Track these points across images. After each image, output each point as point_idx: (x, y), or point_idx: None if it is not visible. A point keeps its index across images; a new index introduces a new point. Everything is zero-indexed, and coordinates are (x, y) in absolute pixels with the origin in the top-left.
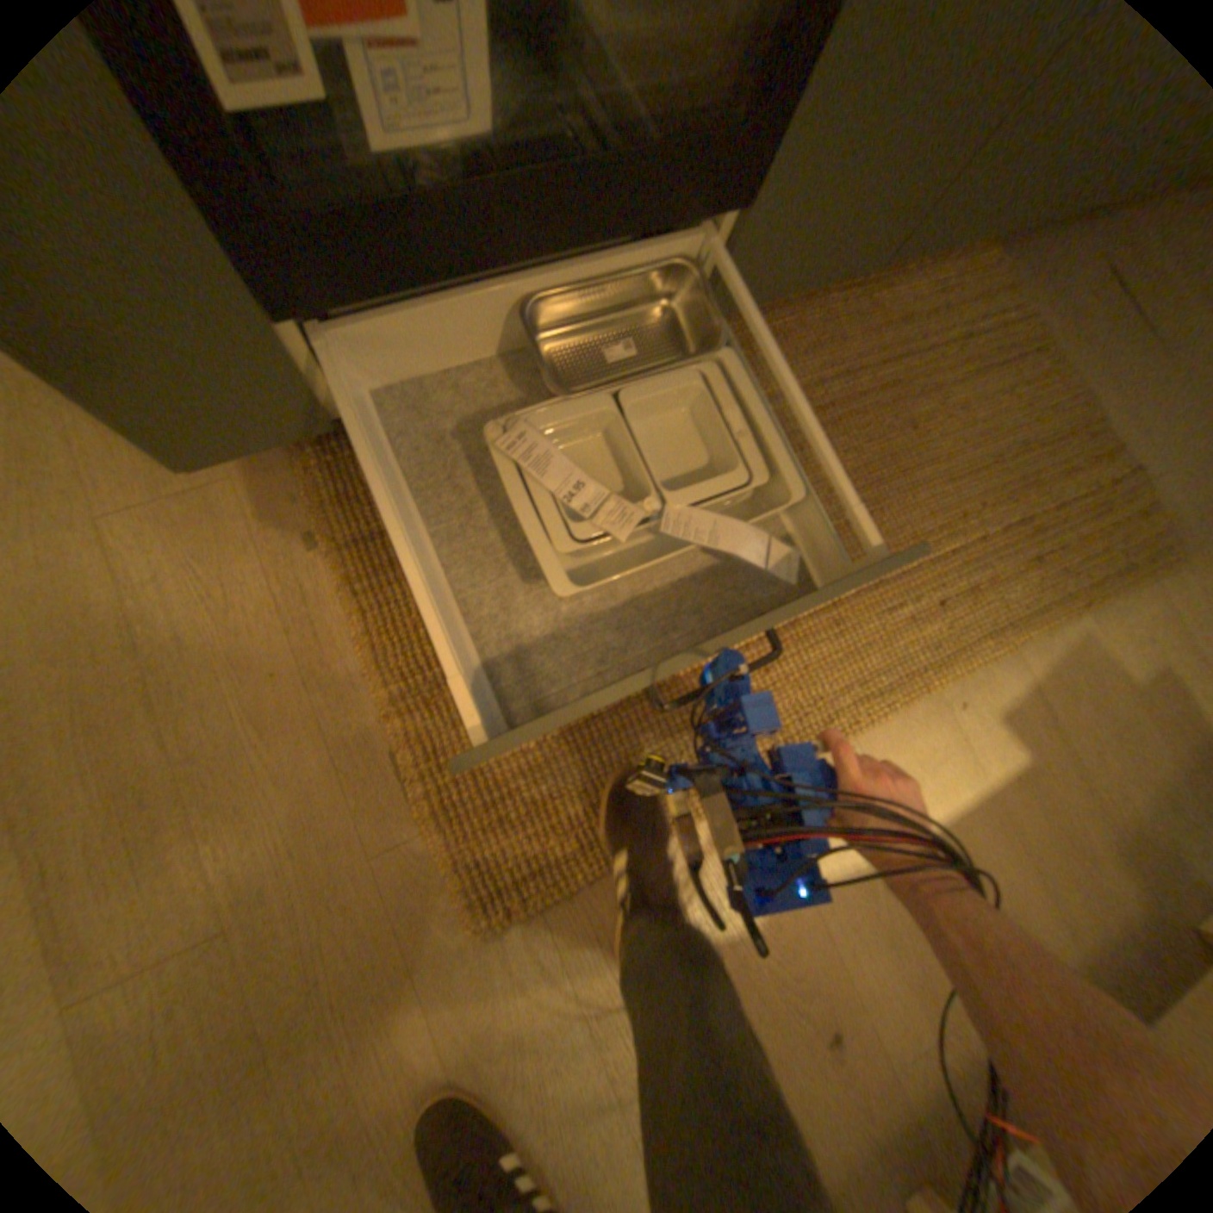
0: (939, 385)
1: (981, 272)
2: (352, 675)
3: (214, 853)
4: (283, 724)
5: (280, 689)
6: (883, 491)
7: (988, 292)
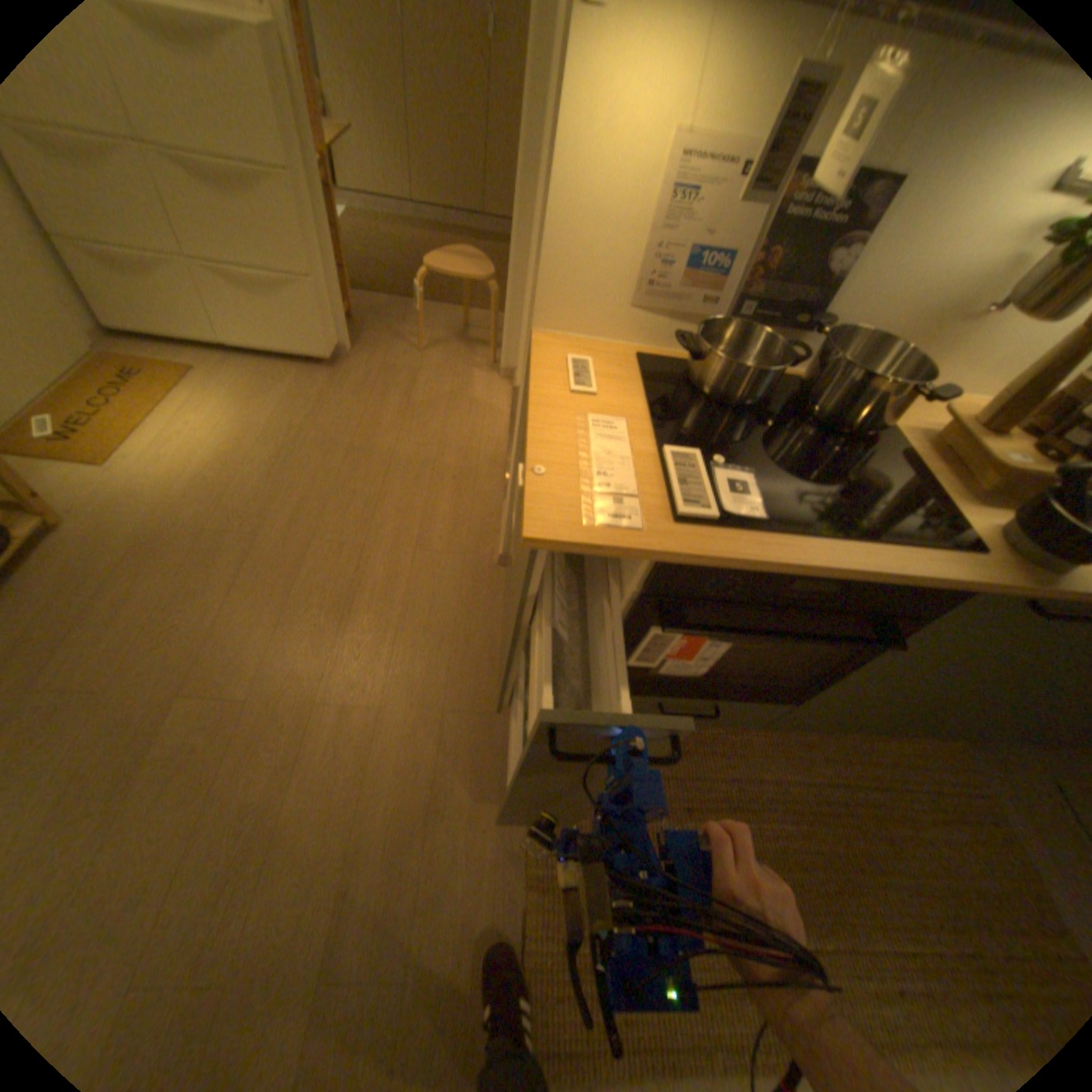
0: (915, 821)
1: (952, 754)
2: (520, 853)
3: (419, 928)
4: (478, 865)
5: (484, 843)
6: (865, 882)
7: (957, 769)
